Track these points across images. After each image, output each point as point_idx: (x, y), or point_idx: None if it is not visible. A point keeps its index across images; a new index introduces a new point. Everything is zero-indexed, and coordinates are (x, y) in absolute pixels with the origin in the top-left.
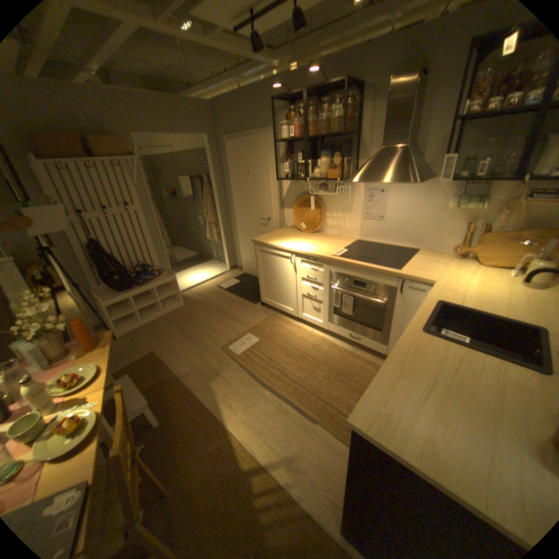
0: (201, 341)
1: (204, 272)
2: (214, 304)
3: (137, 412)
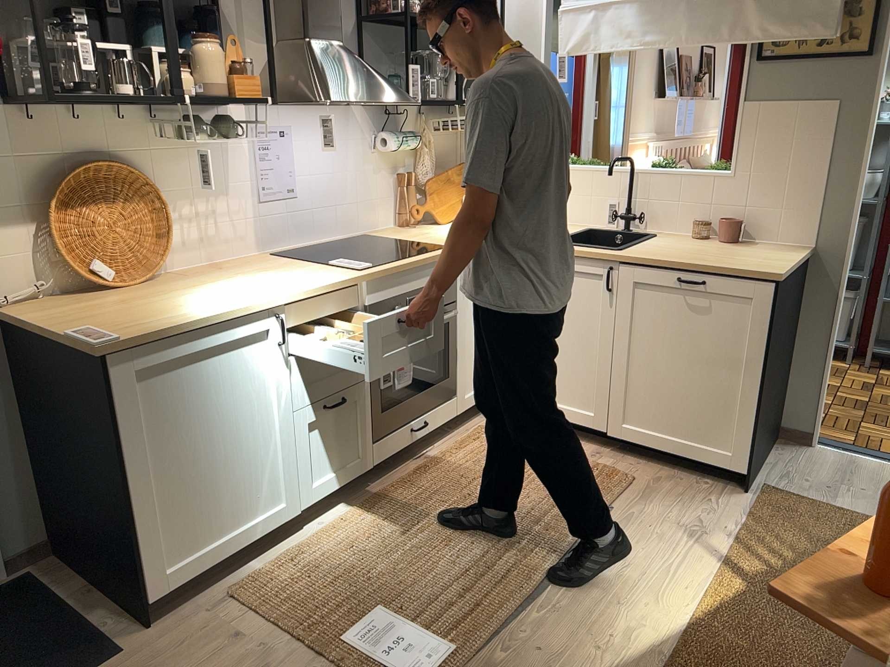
0: None
1: None
2: None
3: None
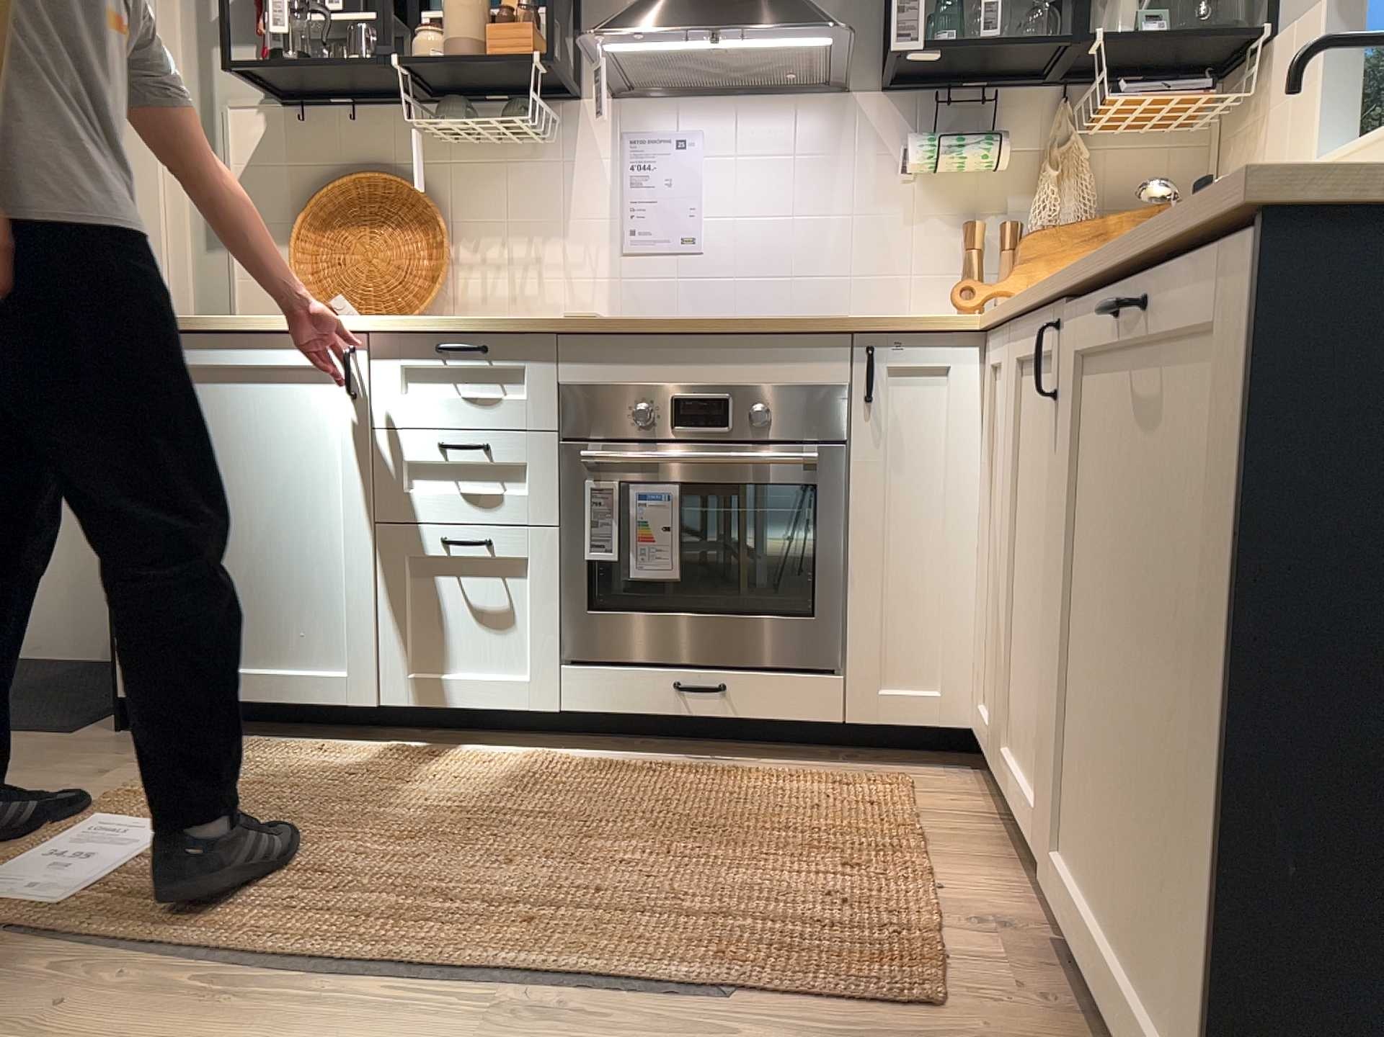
0: None
1: None
2: None
3: None
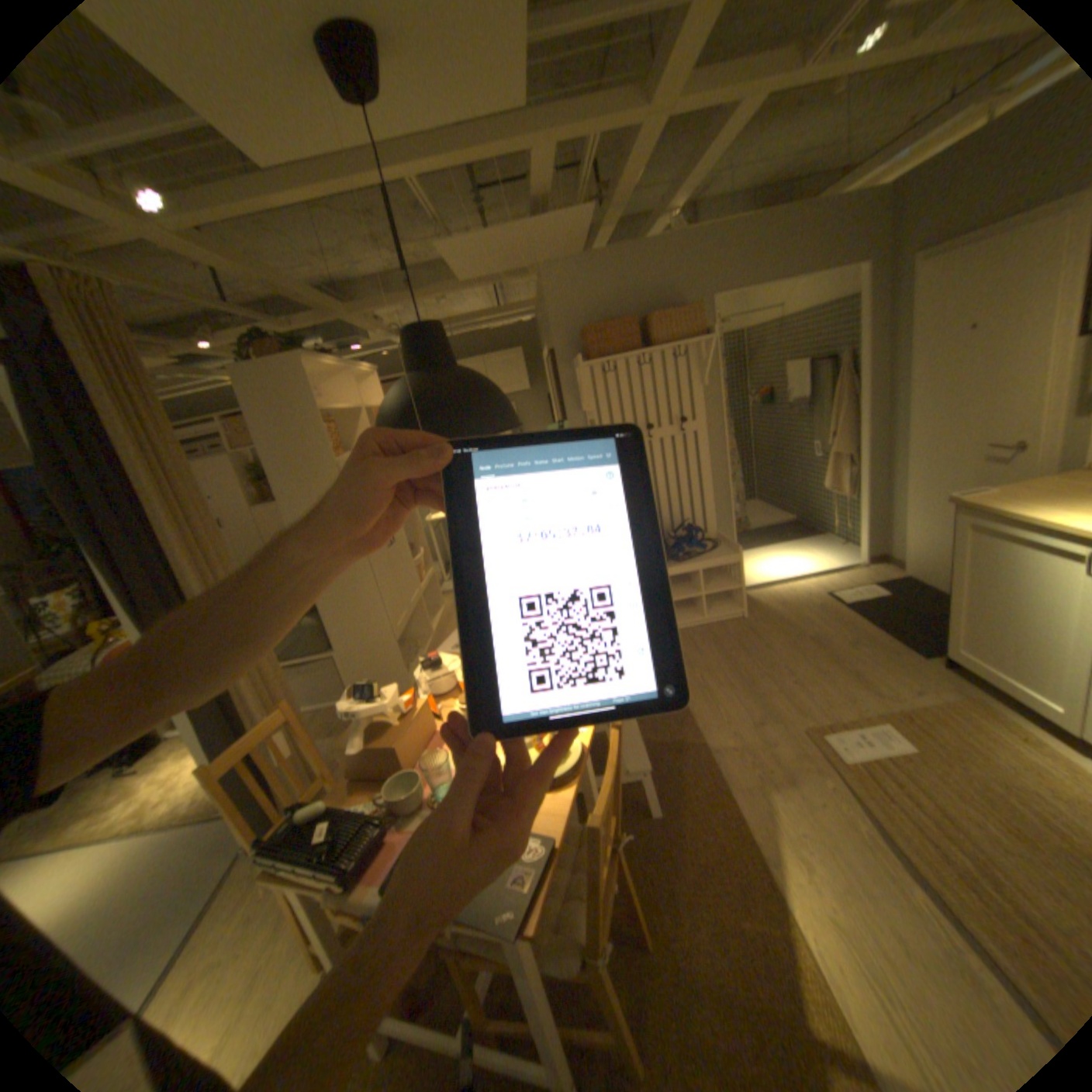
0: (769, 699)
1: (804, 558)
2: (813, 630)
3: (634, 776)
